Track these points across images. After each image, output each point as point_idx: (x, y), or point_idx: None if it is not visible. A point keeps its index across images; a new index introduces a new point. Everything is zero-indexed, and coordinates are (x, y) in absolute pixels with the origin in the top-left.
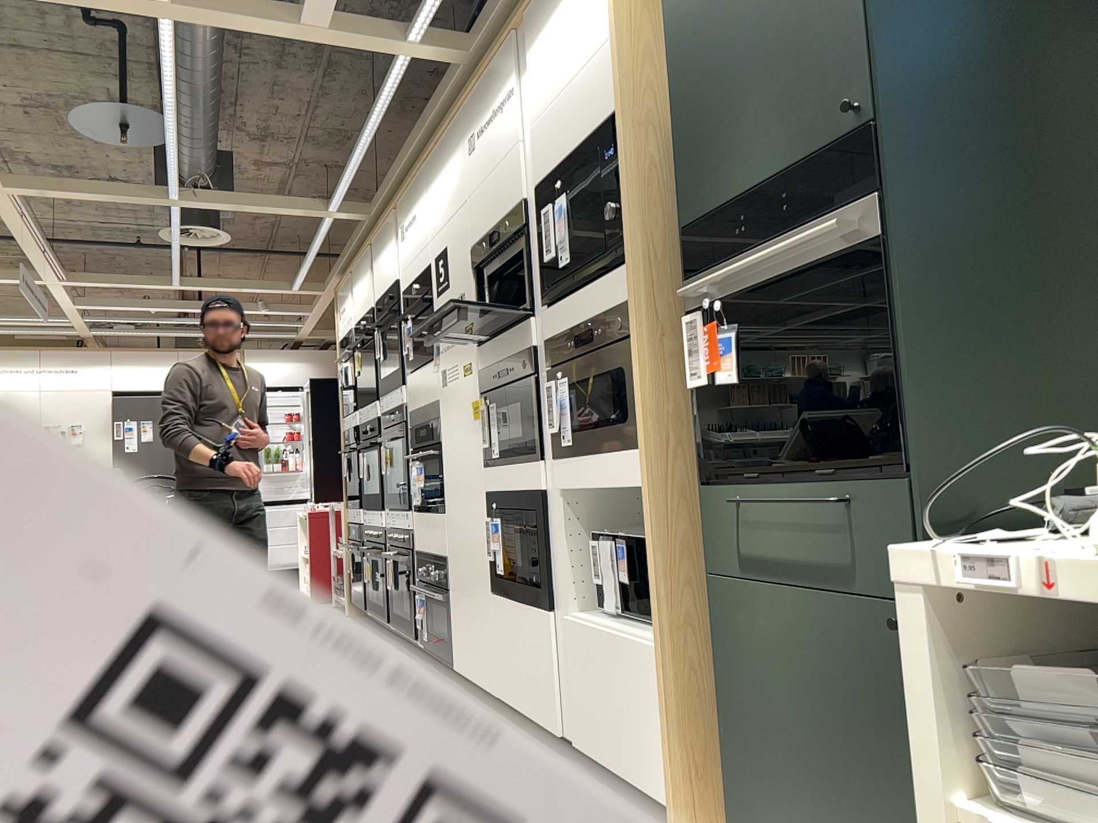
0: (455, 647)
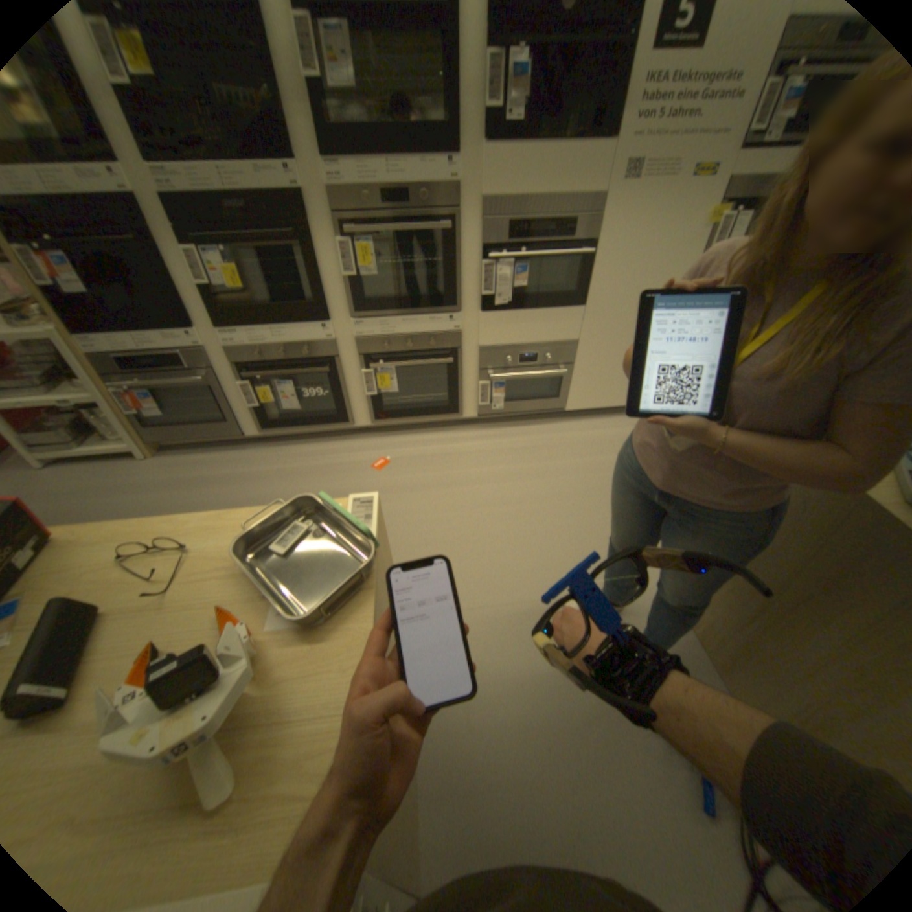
0: (572, 396)
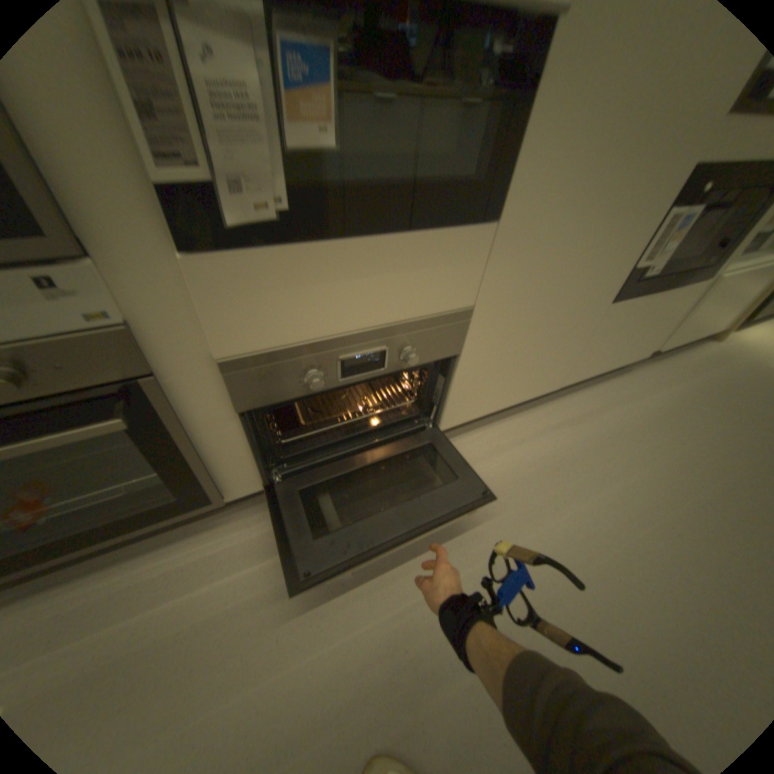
0: (453, 406)
